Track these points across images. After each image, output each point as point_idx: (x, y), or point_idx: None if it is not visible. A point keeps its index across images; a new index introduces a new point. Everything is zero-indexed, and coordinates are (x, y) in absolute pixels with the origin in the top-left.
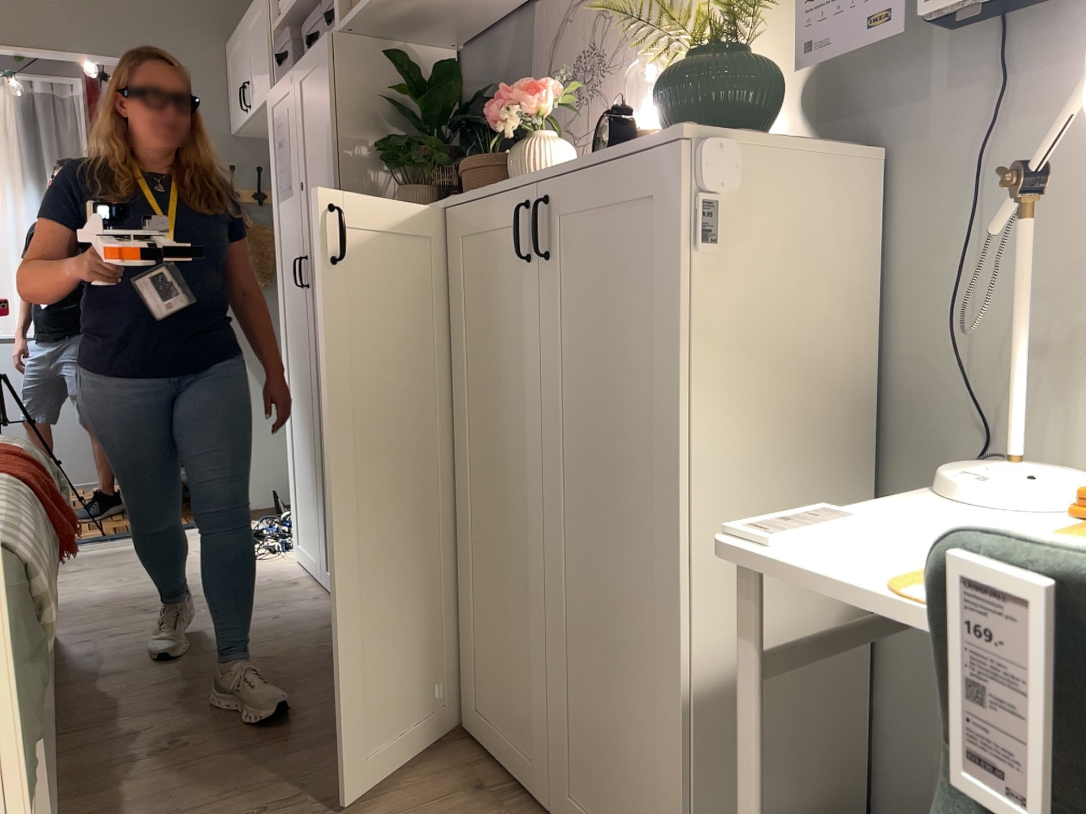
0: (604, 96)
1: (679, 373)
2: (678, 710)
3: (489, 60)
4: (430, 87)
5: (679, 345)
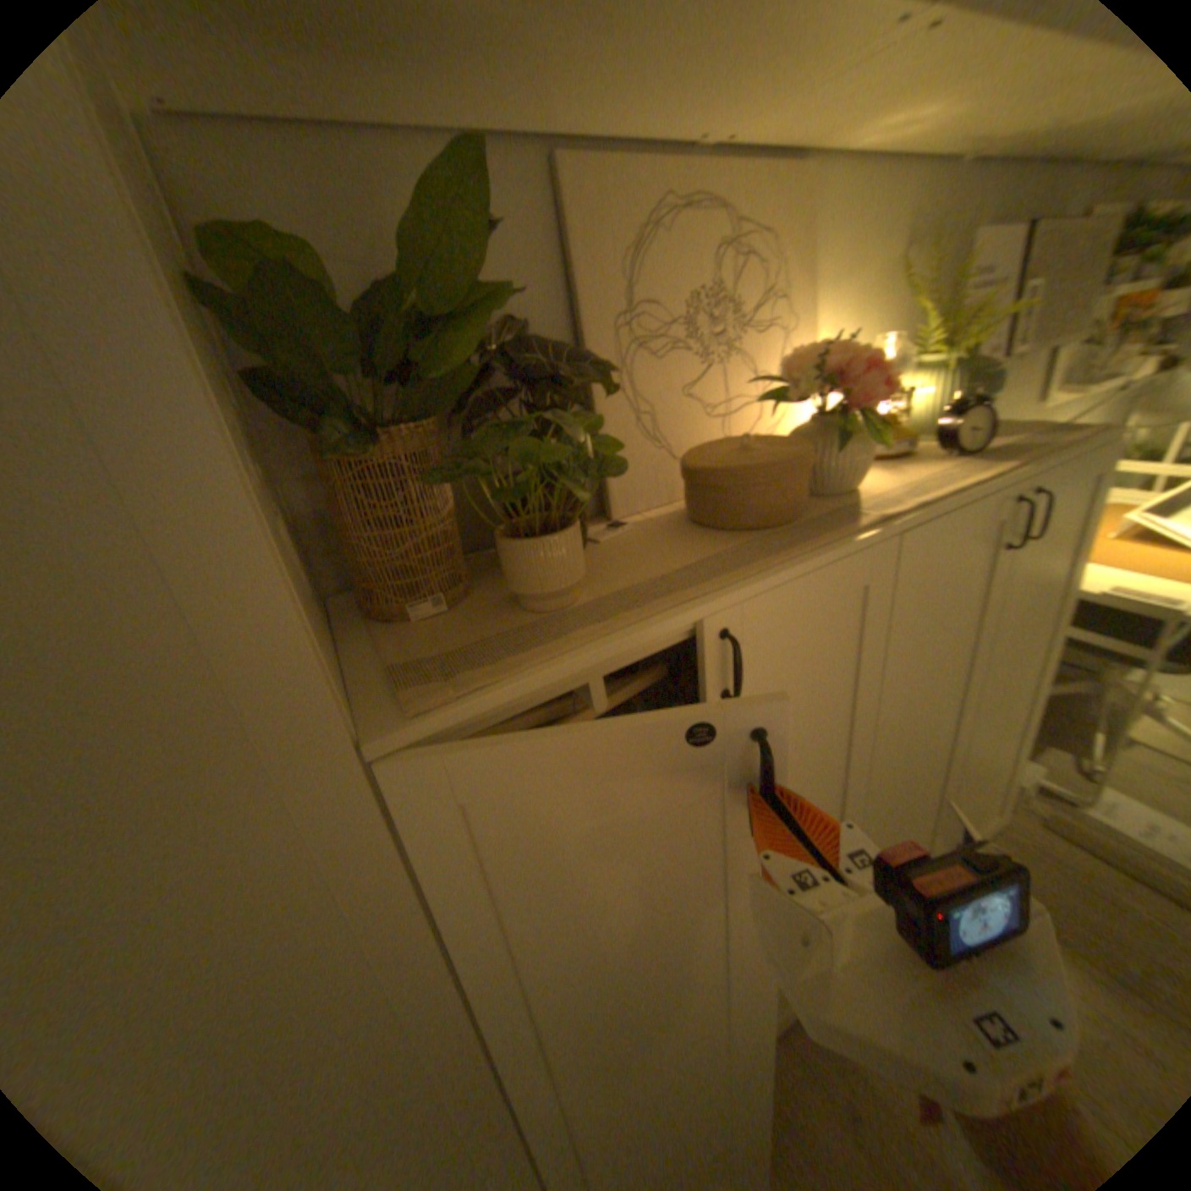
0: (748, 355)
1: (1084, 568)
2: (1035, 729)
3: (363, 209)
4: (397, 265)
5: (1089, 553)
